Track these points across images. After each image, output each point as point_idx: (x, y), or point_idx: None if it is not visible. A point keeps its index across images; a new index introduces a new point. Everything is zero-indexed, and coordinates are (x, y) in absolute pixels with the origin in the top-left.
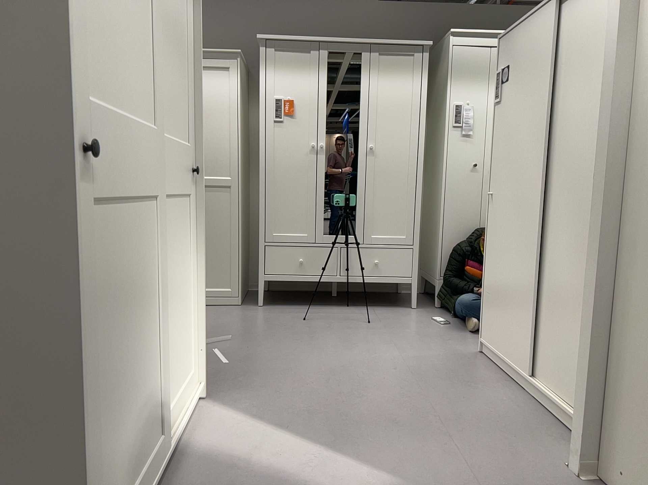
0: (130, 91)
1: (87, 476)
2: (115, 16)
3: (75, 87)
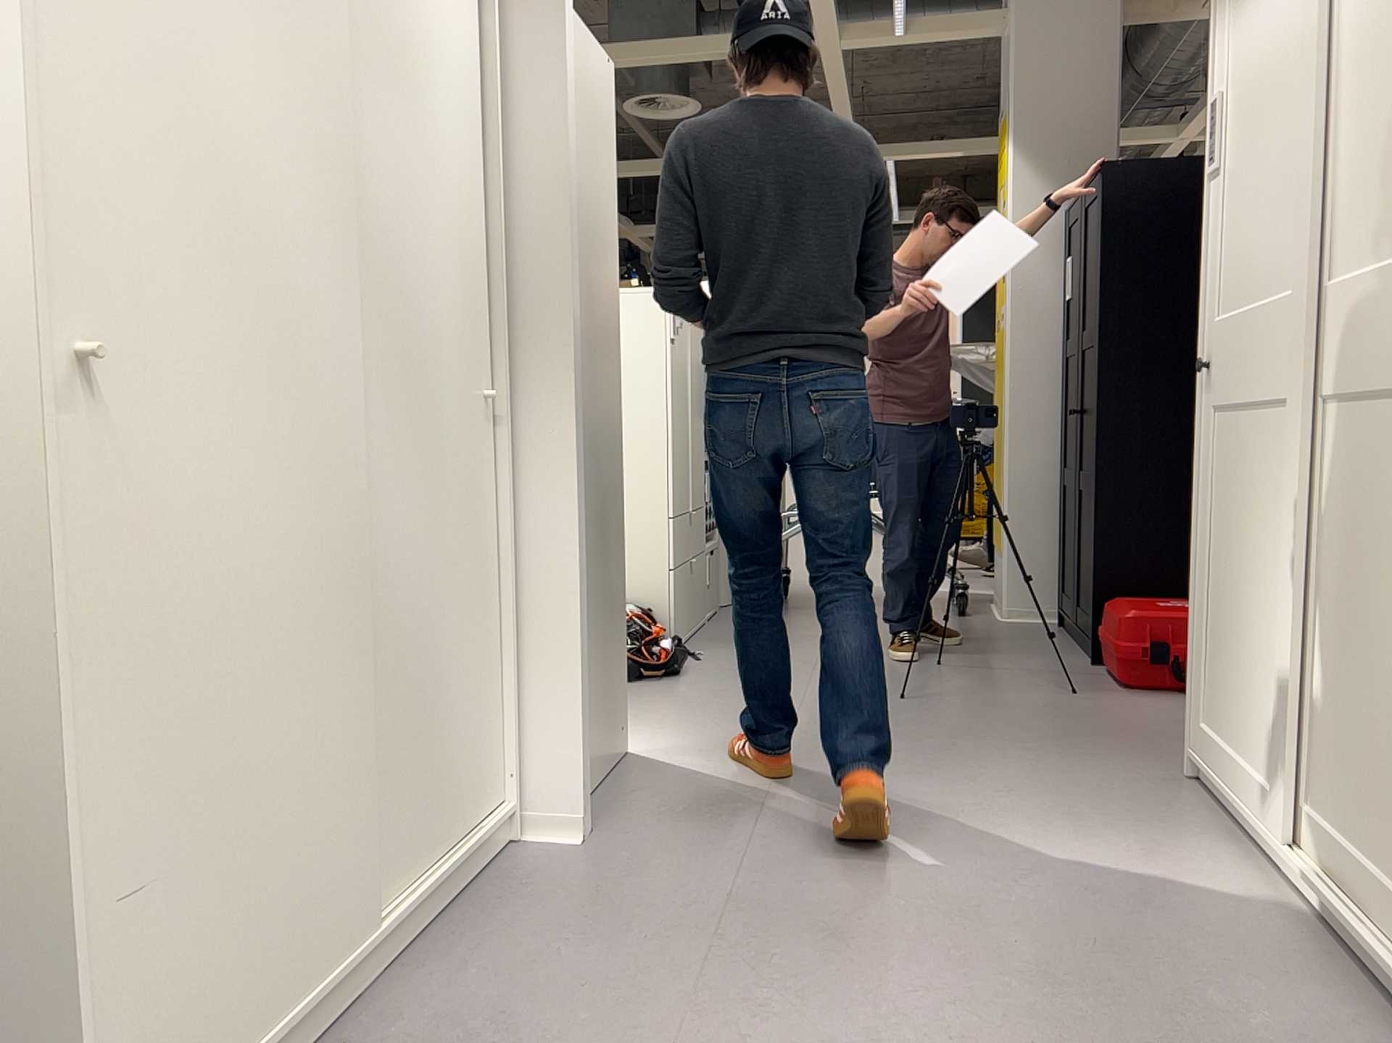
0: (1261, 266)
1: (1195, 639)
2: (1248, 198)
3: (1210, 312)
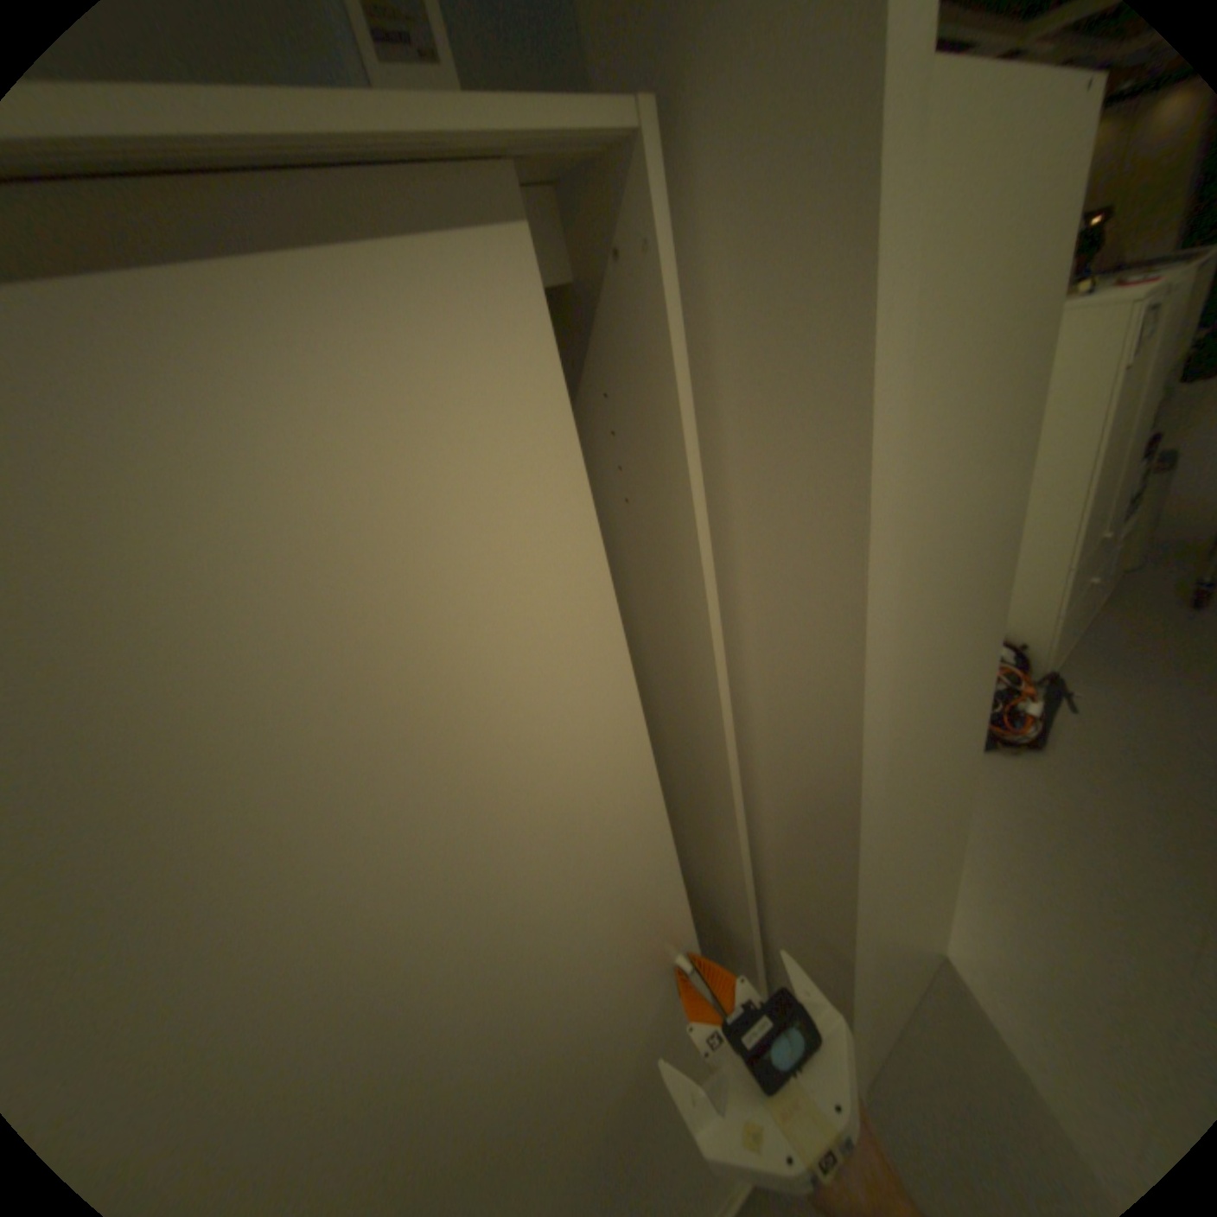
0: None
1: None
2: None
3: None
